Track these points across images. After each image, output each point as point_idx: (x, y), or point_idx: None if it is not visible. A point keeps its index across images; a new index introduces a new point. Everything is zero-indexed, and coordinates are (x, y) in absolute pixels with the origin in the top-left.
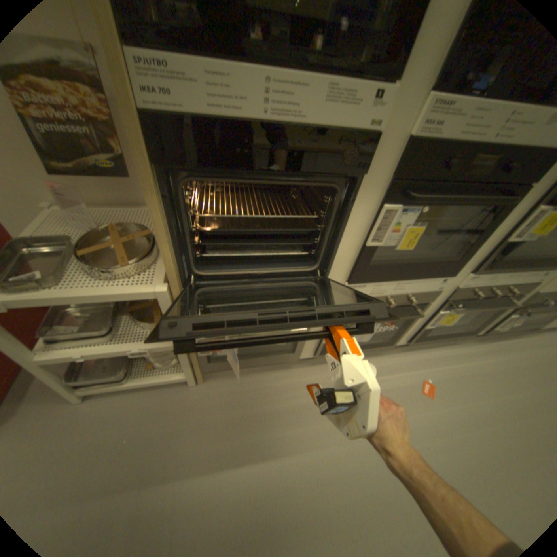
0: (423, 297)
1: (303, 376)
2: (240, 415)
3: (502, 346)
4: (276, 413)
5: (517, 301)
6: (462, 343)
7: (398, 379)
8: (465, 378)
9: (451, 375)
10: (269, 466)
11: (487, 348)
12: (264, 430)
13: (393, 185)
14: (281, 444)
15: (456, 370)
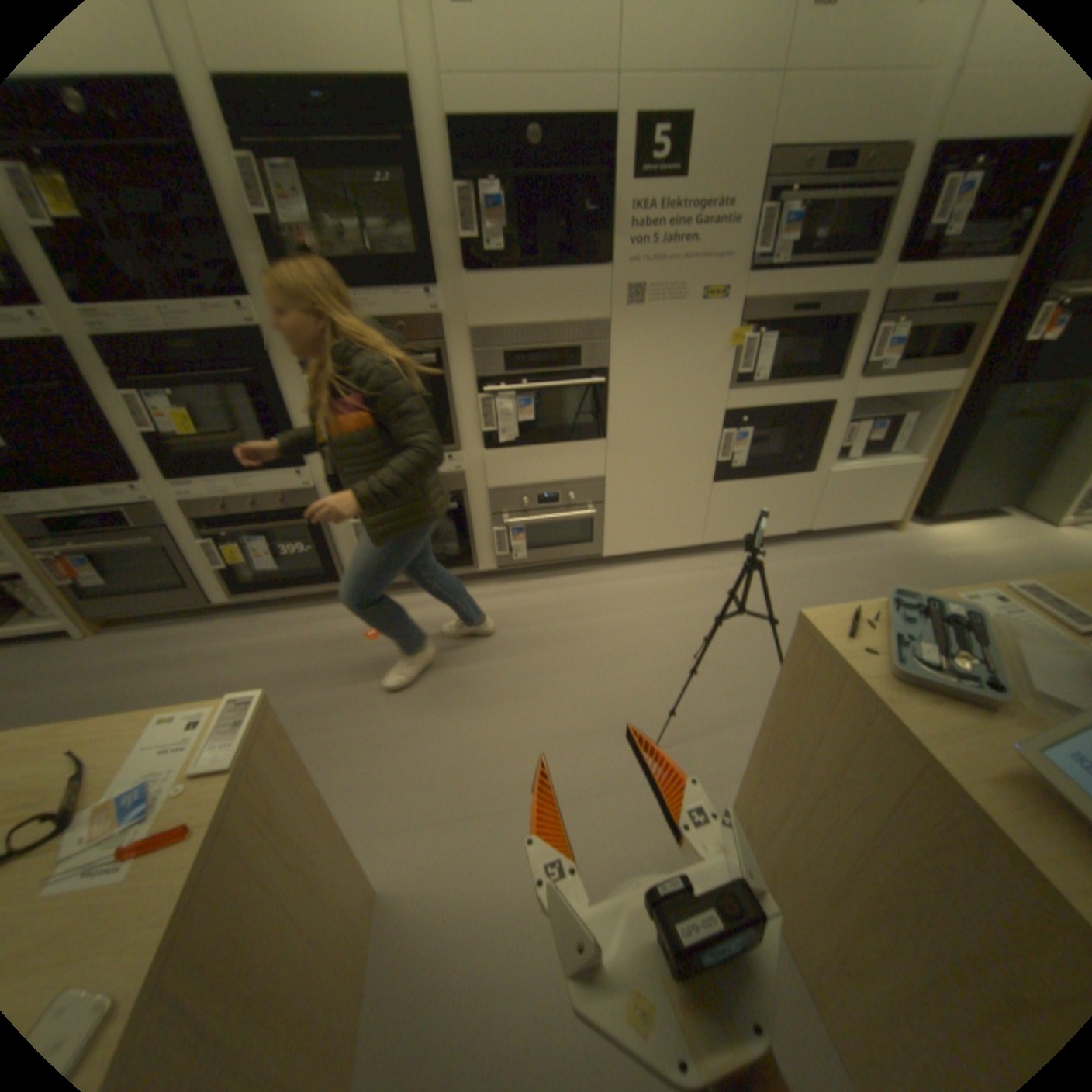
0: (294, 501)
1: (222, 629)
2: (113, 666)
3: (540, 586)
4: (157, 662)
5: (476, 507)
6: (478, 587)
7: (345, 626)
8: (443, 621)
9: (425, 620)
10: (110, 704)
11: (512, 590)
12: (131, 677)
13: (113, 380)
14: (139, 688)
15: (437, 614)
